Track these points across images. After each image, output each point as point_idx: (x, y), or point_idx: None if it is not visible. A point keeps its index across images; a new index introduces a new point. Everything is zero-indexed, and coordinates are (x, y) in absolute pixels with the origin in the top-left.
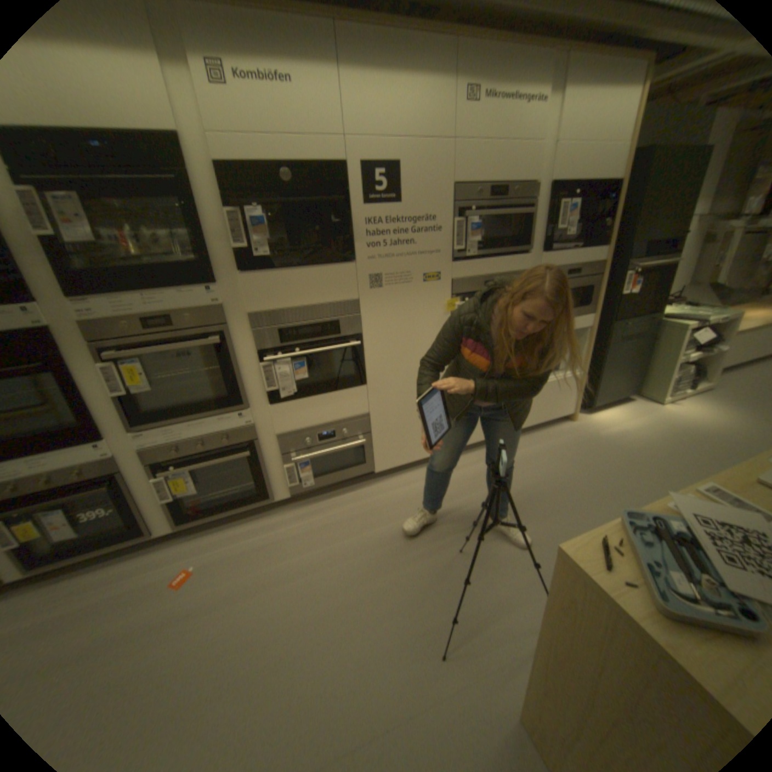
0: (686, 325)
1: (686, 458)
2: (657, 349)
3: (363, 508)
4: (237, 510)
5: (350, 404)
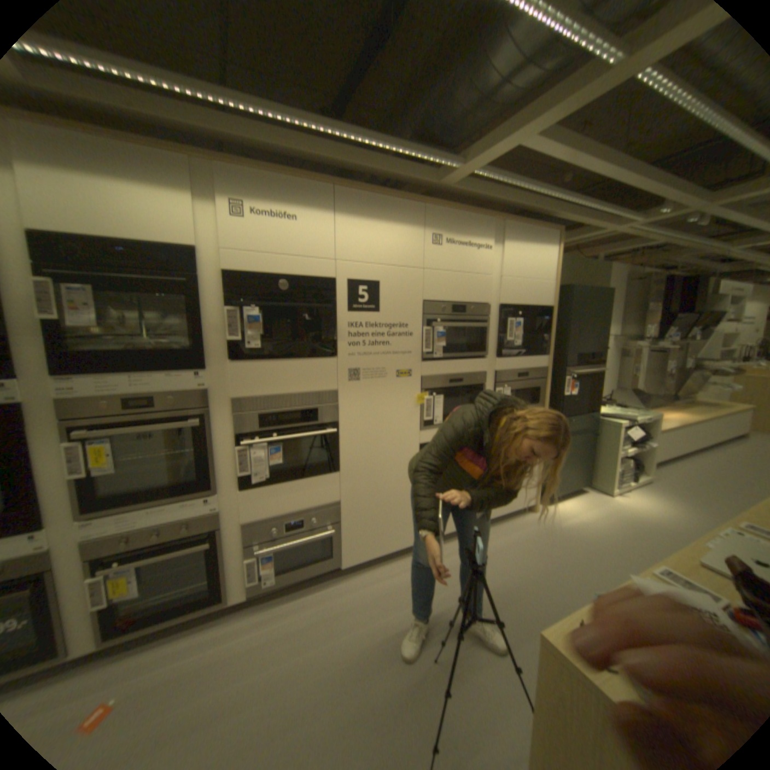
0: (619, 424)
1: (641, 551)
2: (600, 445)
3: (328, 613)
4: (182, 619)
5: (322, 492)
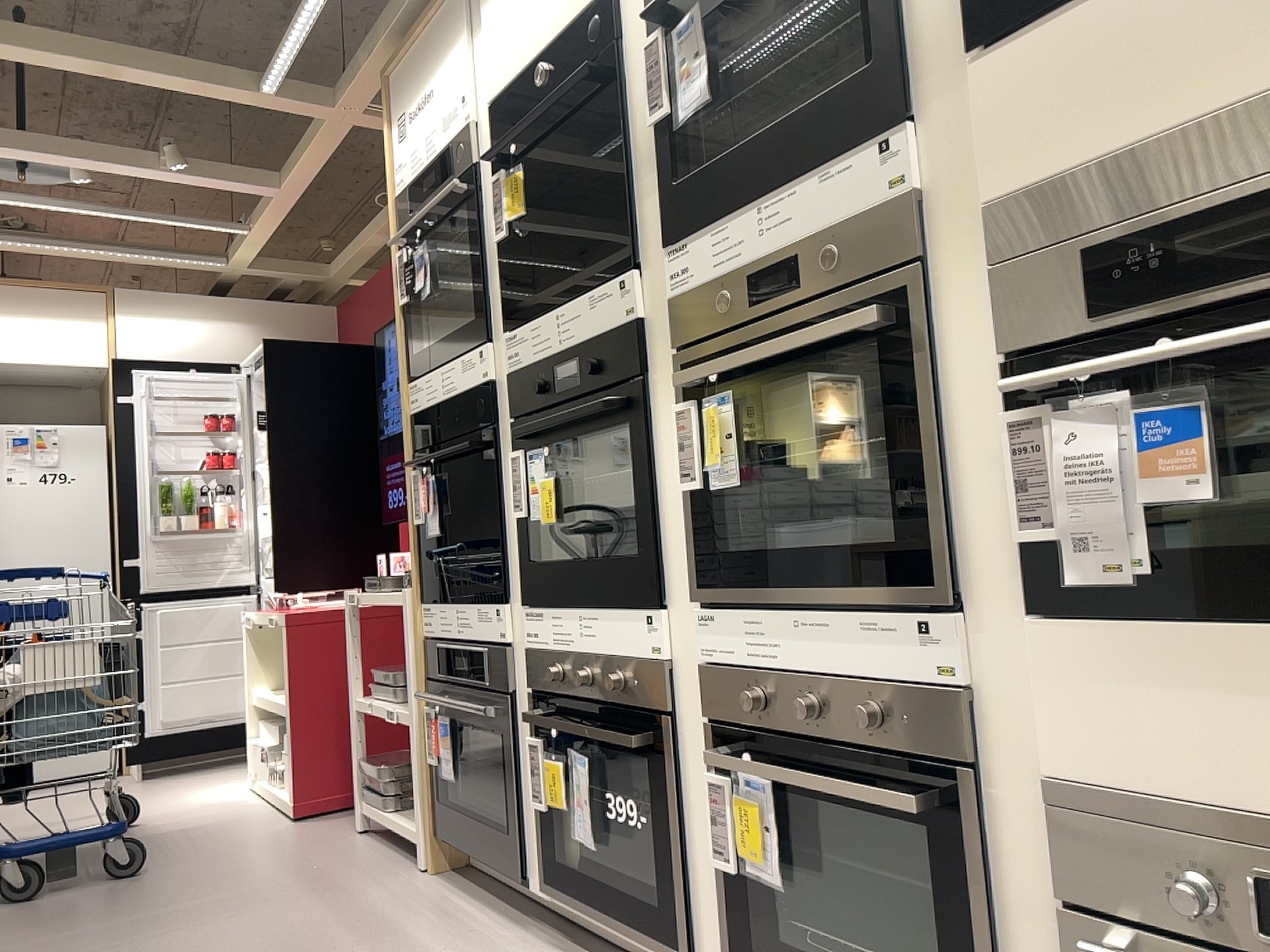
0: None
1: None
2: None
3: None
4: None
5: None
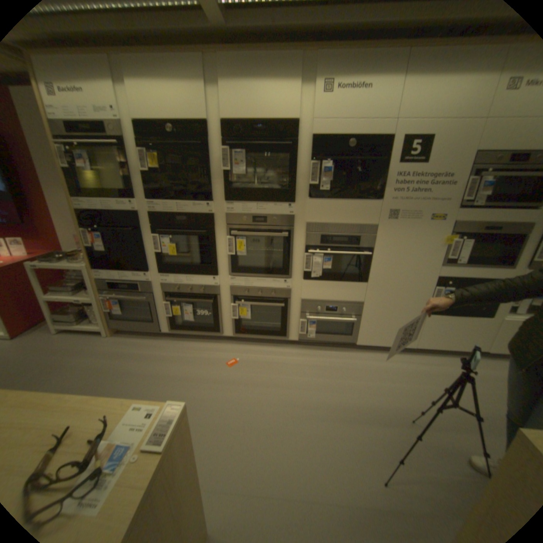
0: None
1: None
2: None
3: (344, 365)
4: (268, 337)
5: (353, 292)
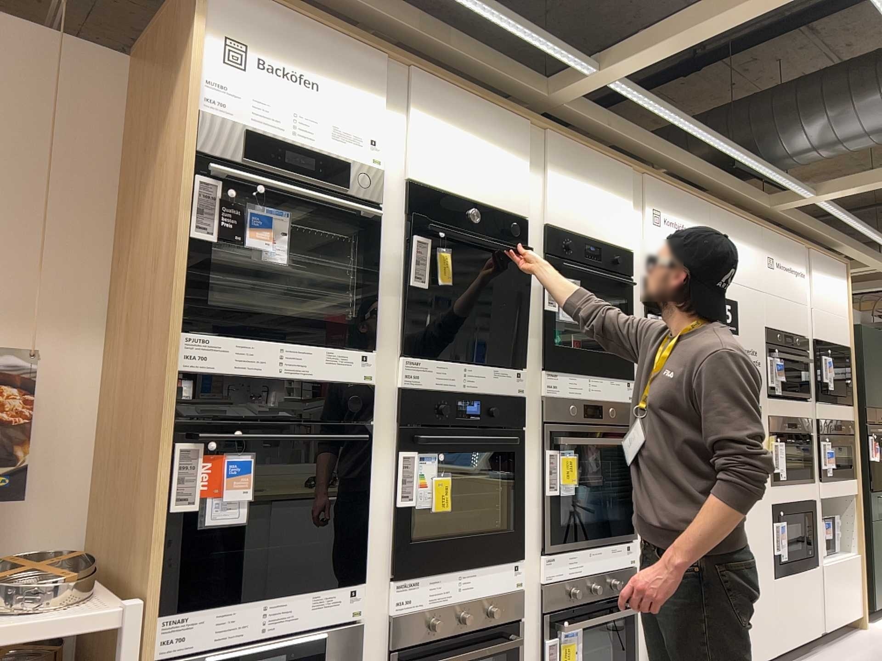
0: None
1: None
2: None
3: None
4: None
5: None
